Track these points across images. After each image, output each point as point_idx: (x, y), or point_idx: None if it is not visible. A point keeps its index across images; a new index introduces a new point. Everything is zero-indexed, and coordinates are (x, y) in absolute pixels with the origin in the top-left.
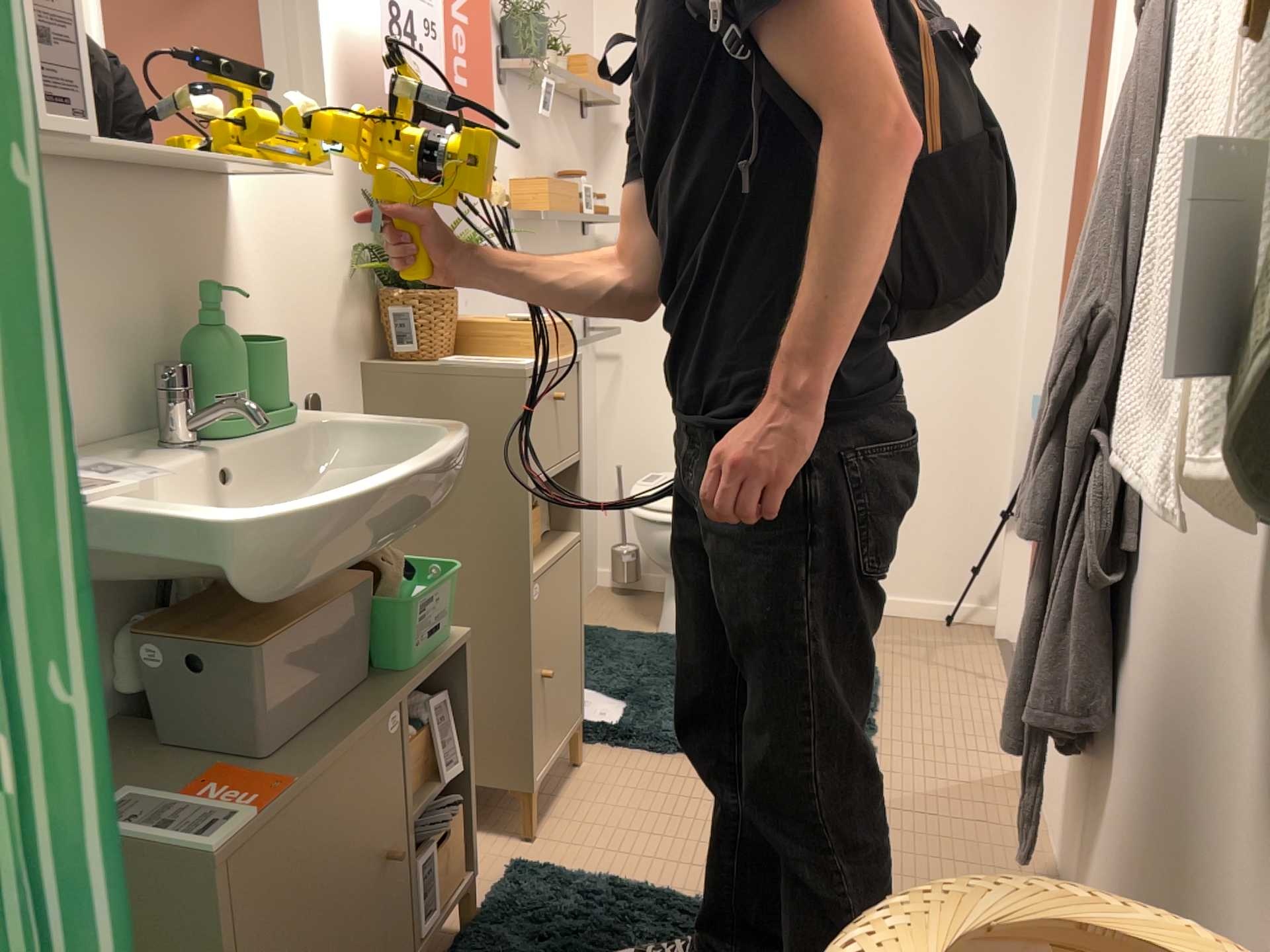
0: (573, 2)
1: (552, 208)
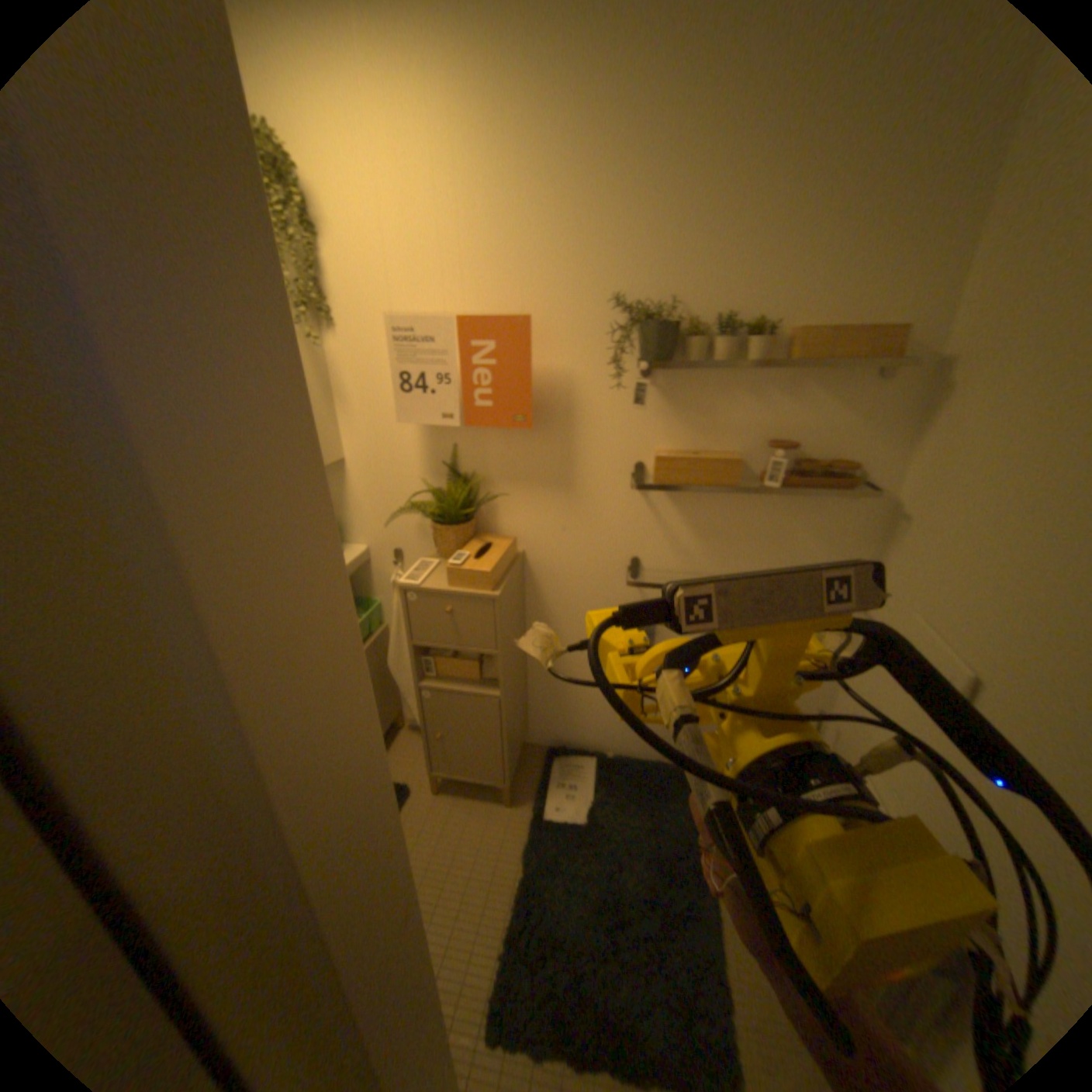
0: (891, 237)
1: (658, 479)
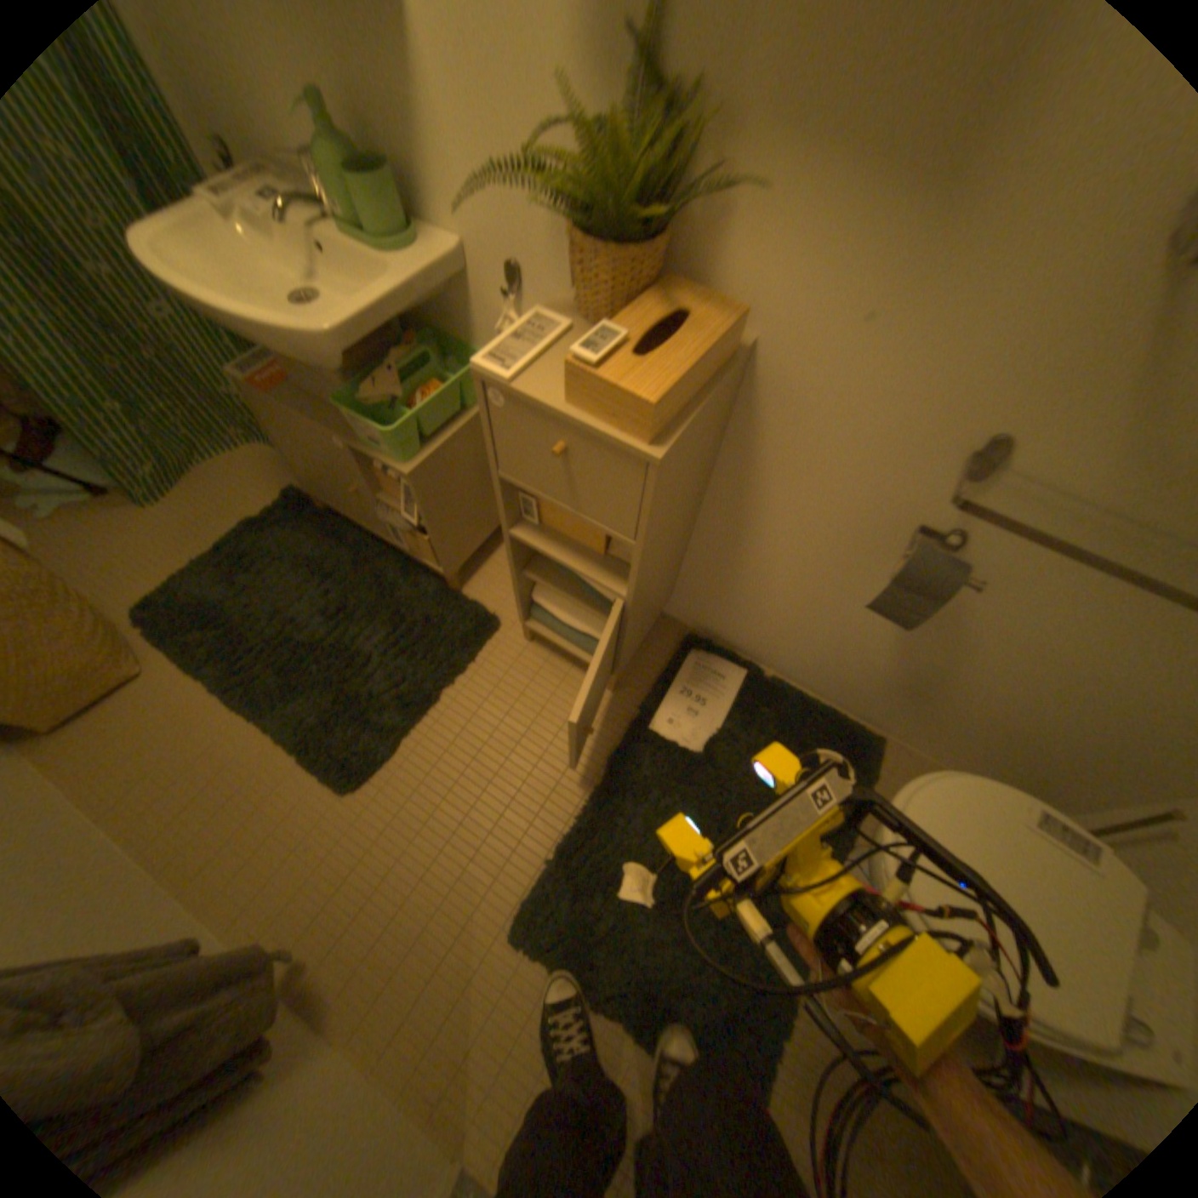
0: None
1: None
